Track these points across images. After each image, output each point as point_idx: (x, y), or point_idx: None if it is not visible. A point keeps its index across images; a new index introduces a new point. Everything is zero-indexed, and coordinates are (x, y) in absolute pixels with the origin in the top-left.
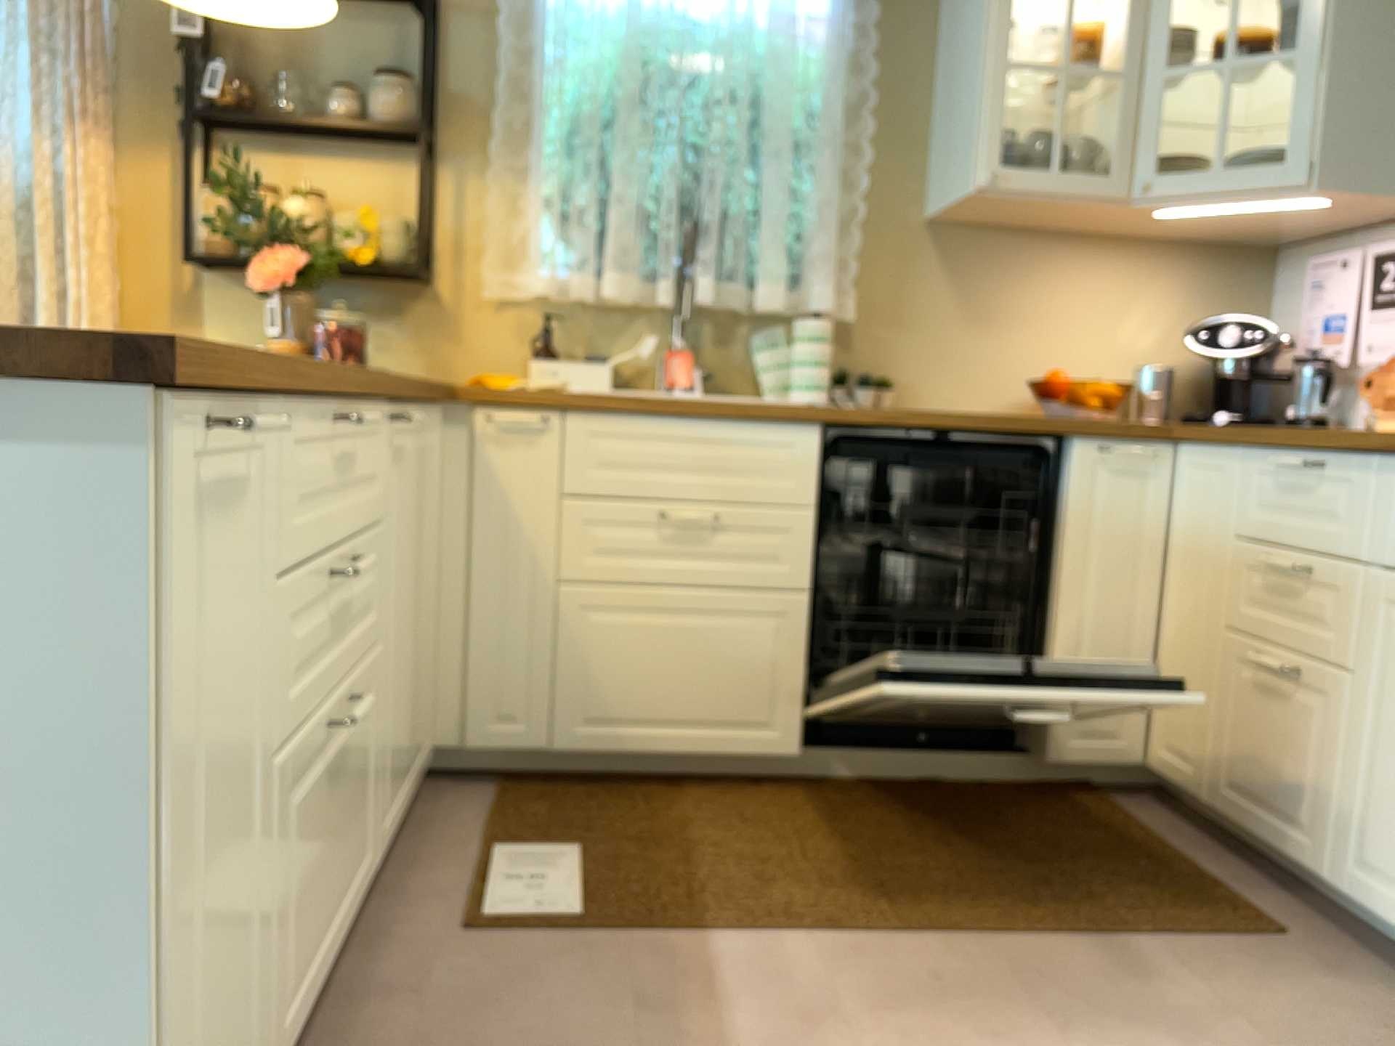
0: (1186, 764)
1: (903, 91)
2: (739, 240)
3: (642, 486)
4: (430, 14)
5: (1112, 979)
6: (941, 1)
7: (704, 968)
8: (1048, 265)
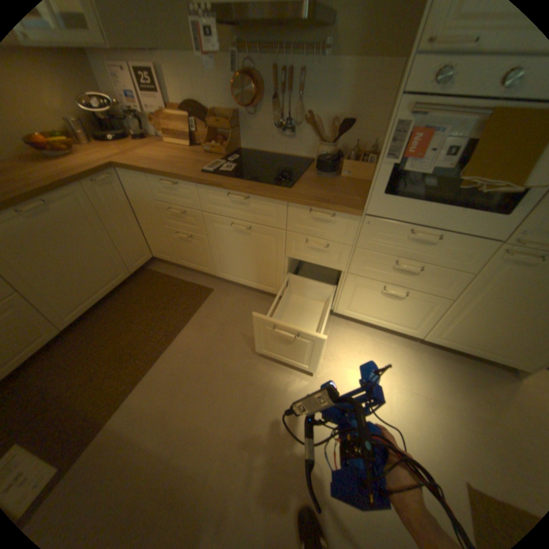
0: (164, 256)
1: None
2: None
3: None
4: None
5: (197, 333)
6: None
7: (117, 435)
8: None
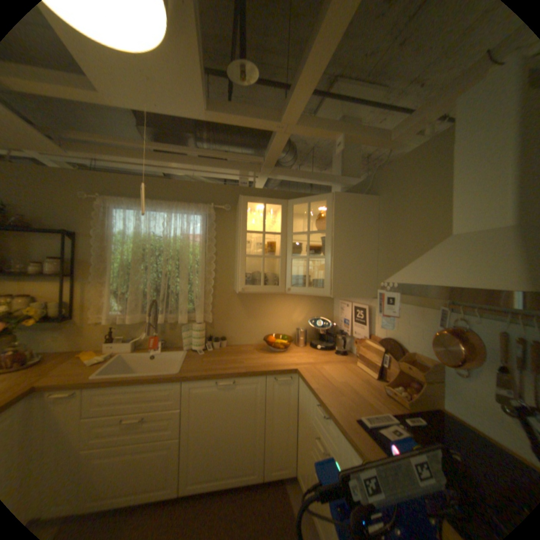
0: (305, 488)
1: (225, 255)
2: (174, 301)
3: (114, 411)
4: (64, 241)
5: None
6: (235, 230)
7: None
8: (270, 300)
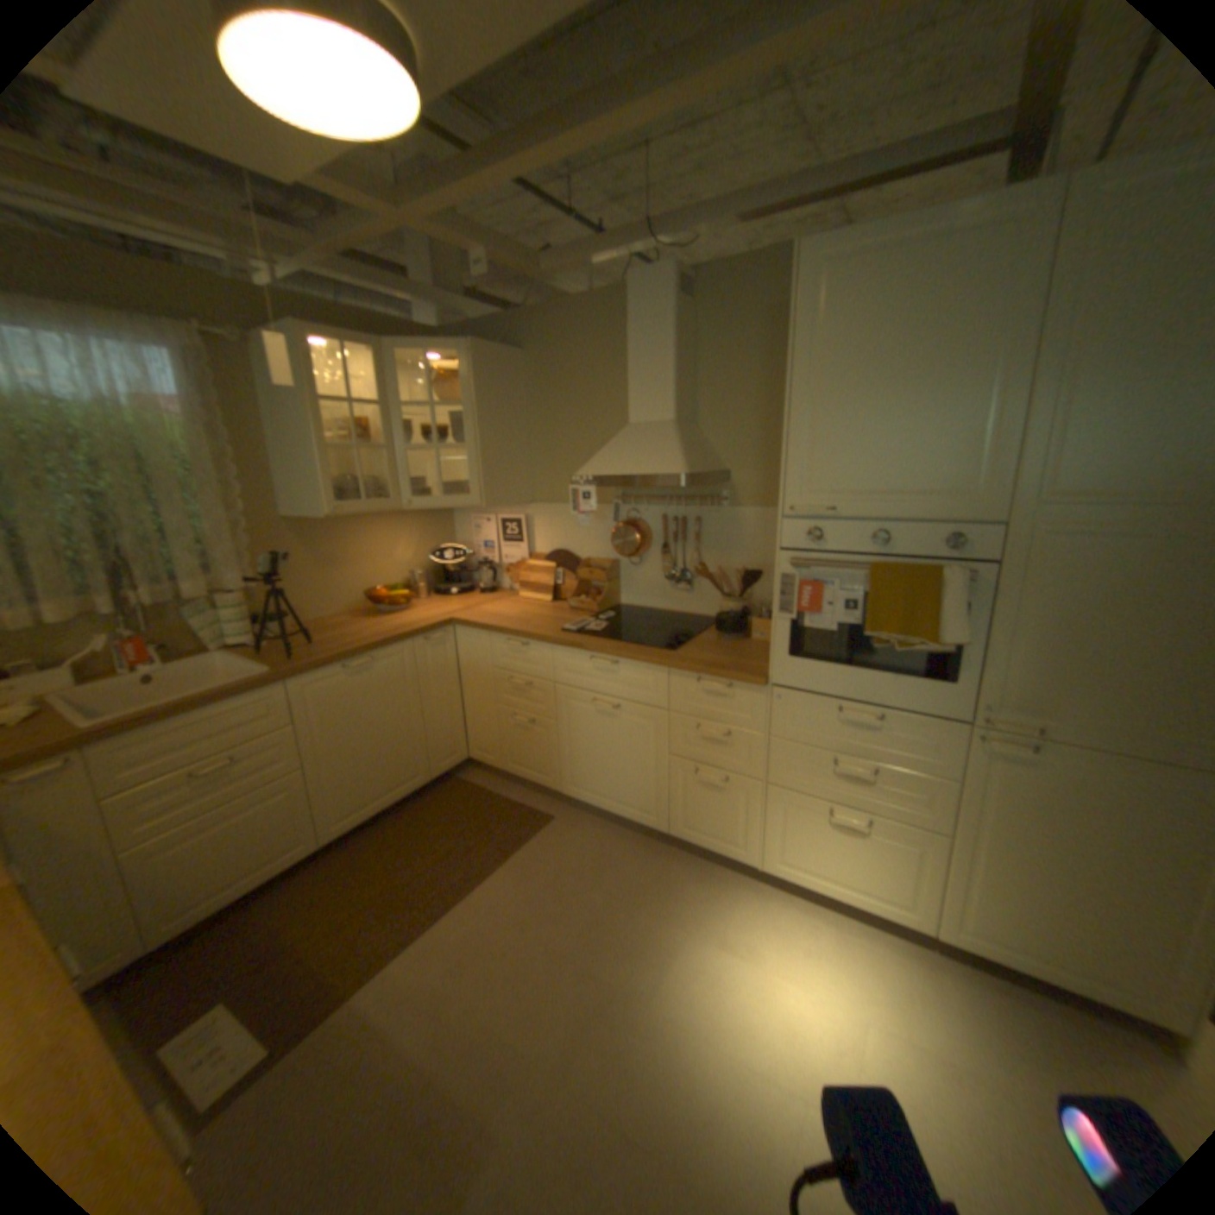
0: (486, 755)
1: (239, 444)
2: (149, 557)
3: (165, 768)
4: None
5: (515, 883)
6: (250, 387)
7: (360, 1022)
8: (350, 530)
